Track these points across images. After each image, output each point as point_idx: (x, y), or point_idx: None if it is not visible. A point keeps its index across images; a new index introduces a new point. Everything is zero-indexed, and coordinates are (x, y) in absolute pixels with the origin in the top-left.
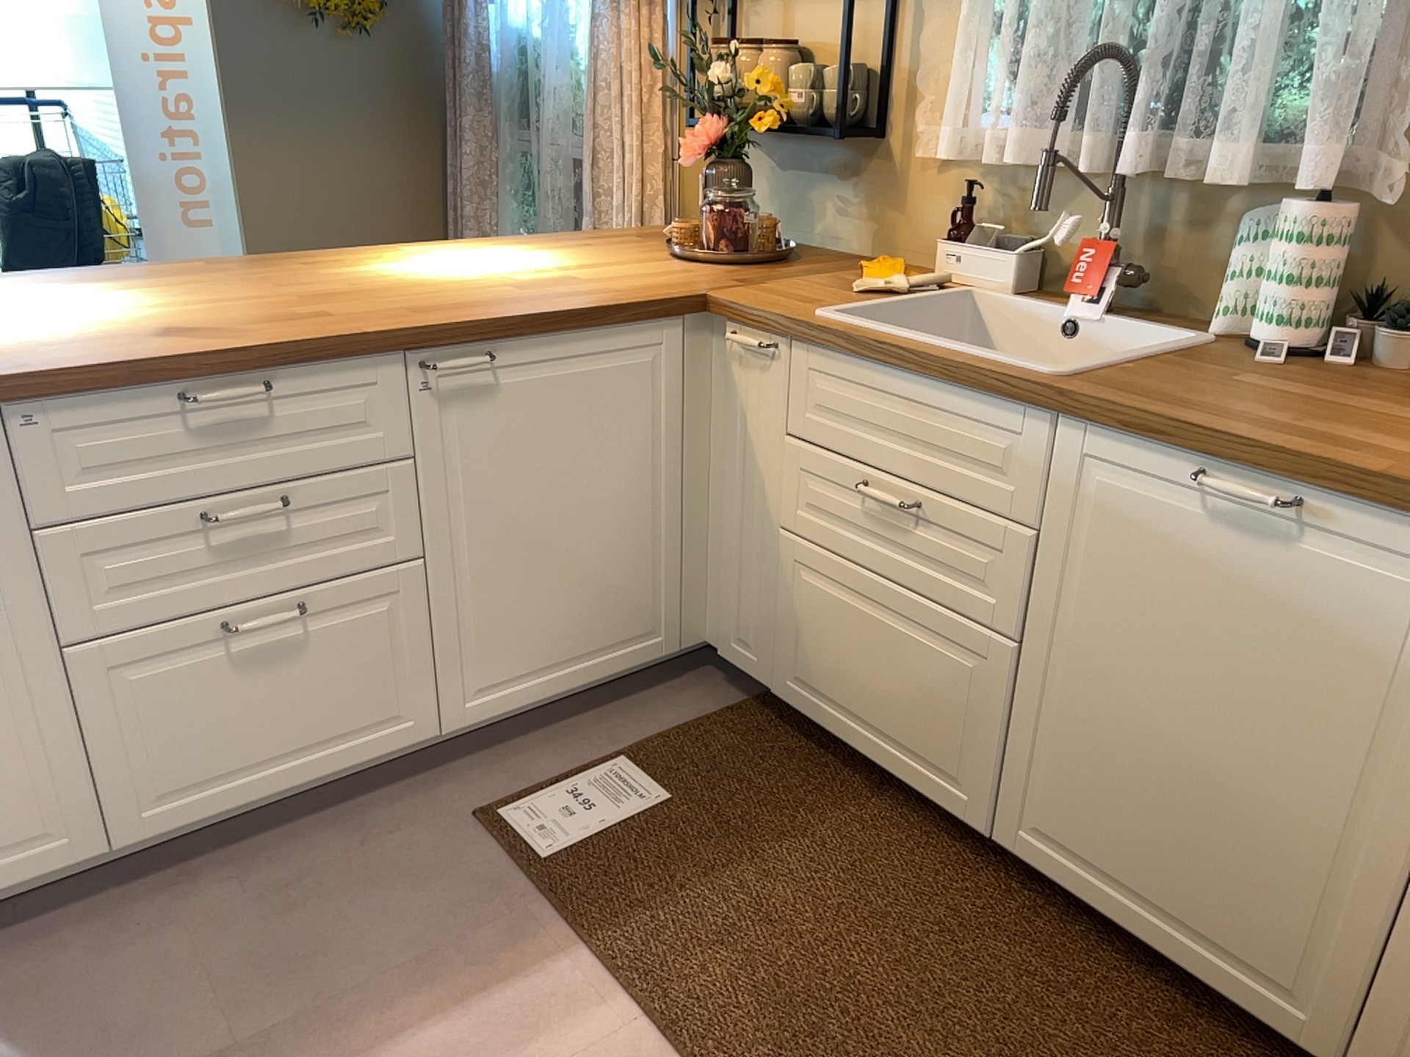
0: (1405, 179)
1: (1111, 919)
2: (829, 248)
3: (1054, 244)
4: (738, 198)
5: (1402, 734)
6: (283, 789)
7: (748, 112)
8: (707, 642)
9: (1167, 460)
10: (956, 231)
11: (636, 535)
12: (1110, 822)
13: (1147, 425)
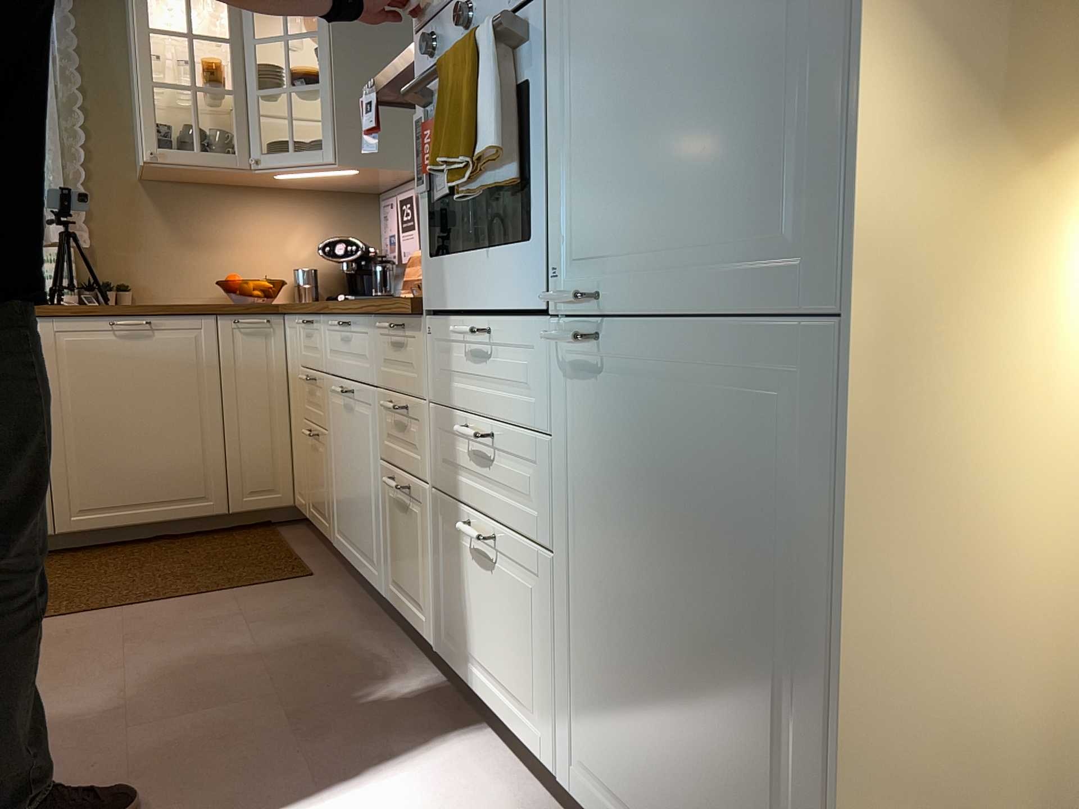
0: (91, 237)
1: (130, 525)
2: None
3: None
4: None
5: (205, 383)
6: None
7: None
8: None
9: (95, 322)
10: None
11: None
12: (116, 481)
13: (85, 310)
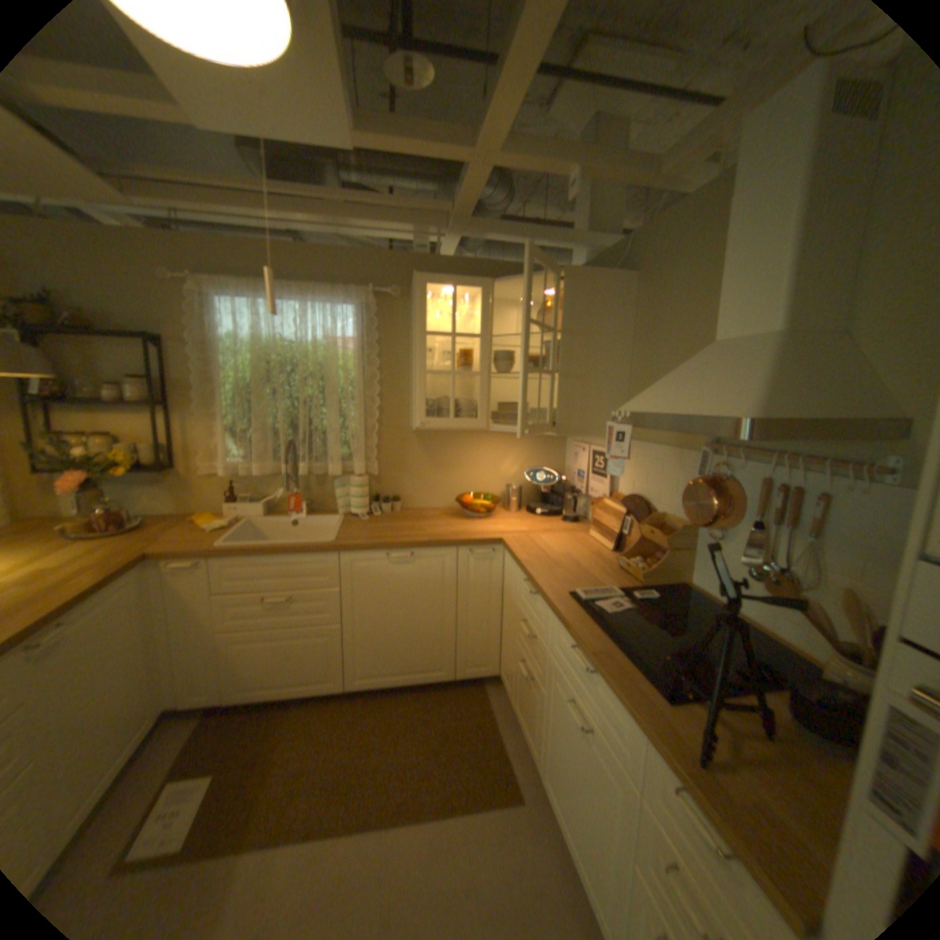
0: (378, 469)
1: (390, 689)
2: (148, 516)
3: (276, 499)
4: (105, 506)
5: (446, 596)
6: None
7: (102, 469)
8: (164, 712)
9: (376, 555)
10: (222, 499)
11: (131, 680)
12: (383, 661)
13: (370, 548)
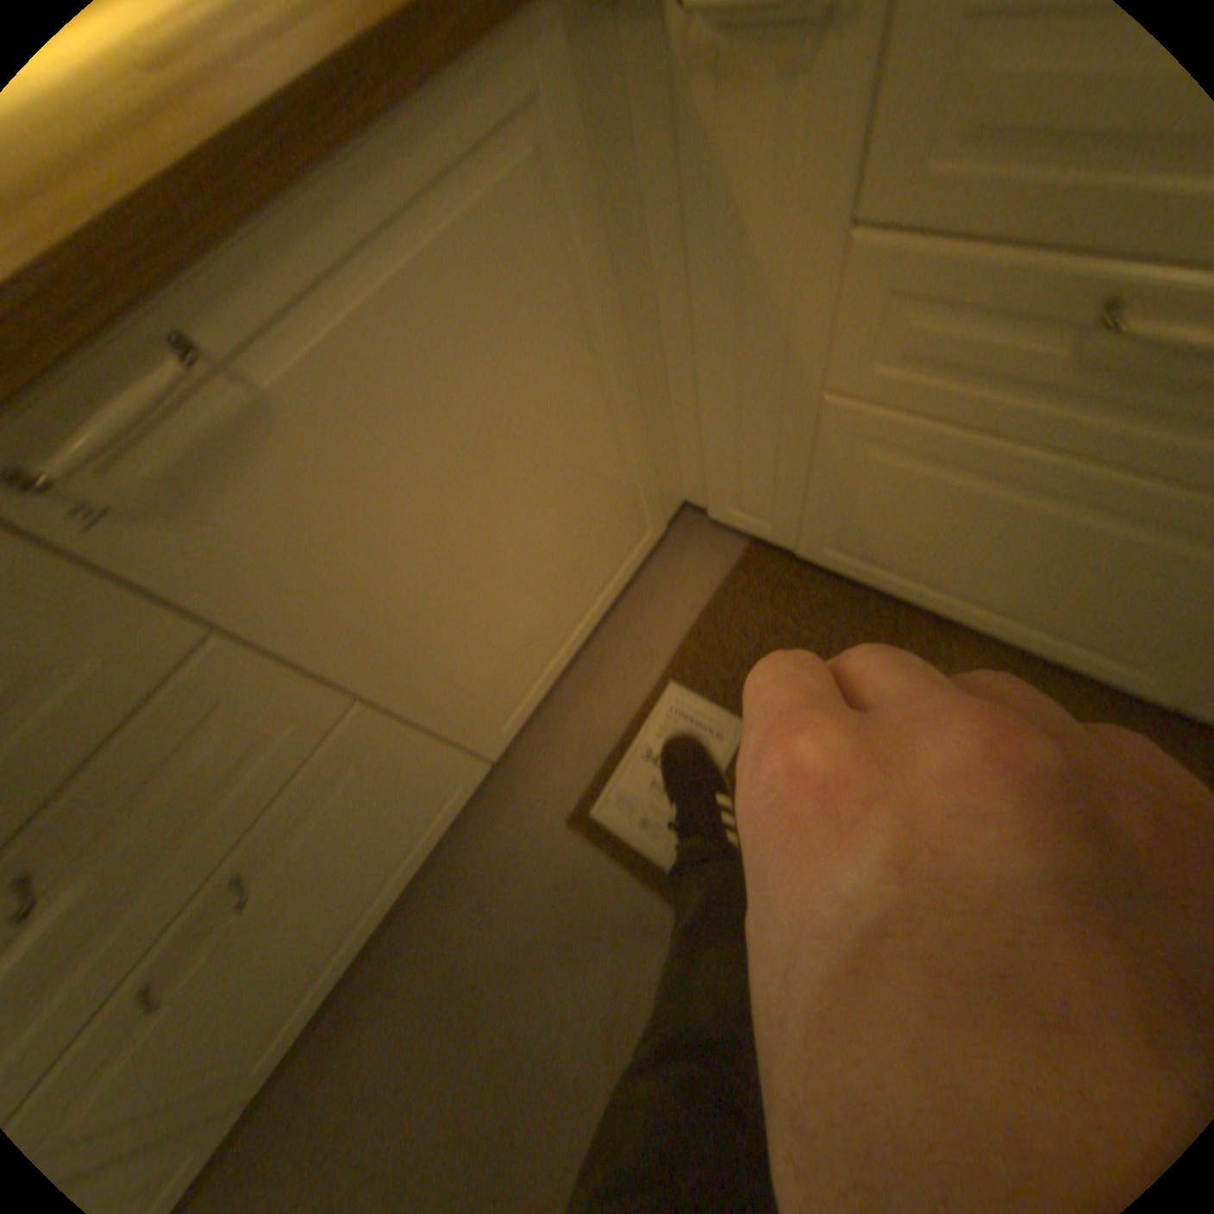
0: None
1: None
2: None
3: None
4: None
5: None
6: (376, 925)
7: None
8: (687, 503)
9: None
10: None
11: (601, 465)
12: None
13: None
